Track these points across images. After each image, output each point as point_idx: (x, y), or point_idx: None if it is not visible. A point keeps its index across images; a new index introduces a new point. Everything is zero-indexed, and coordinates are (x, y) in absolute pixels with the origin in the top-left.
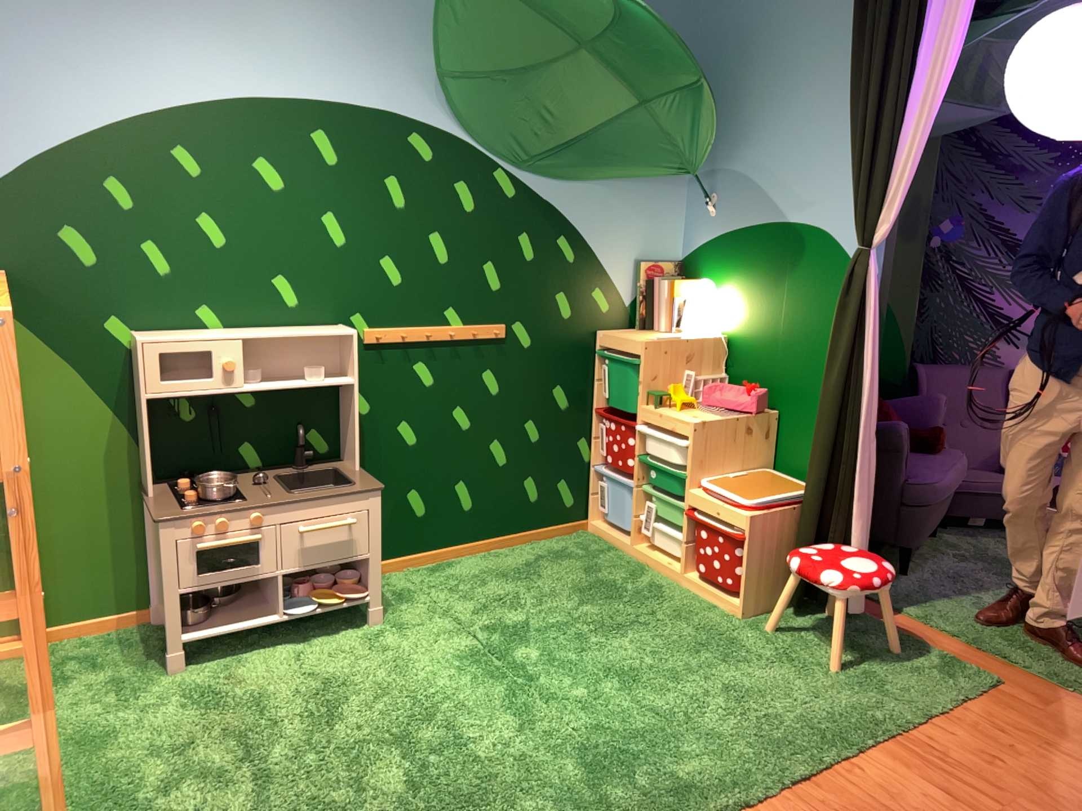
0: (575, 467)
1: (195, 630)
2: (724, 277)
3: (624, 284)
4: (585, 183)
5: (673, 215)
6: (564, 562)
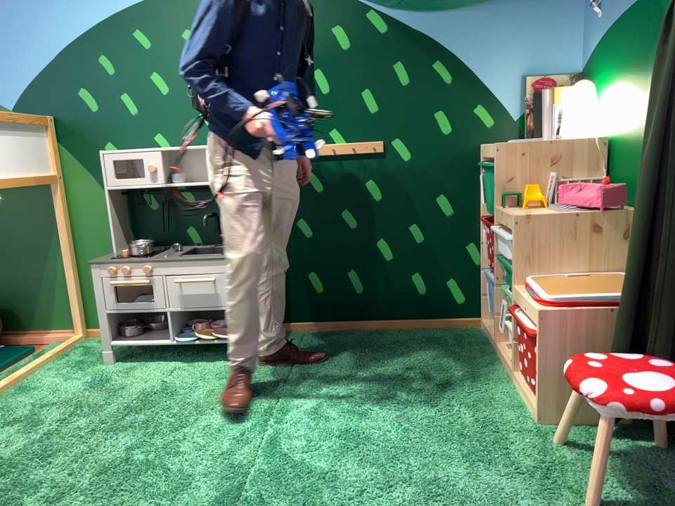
0: (466, 269)
1: (115, 342)
2: (609, 72)
3: (513, 97)
4: (458, 5)
5: (571, 24)
6: (427, 348)
